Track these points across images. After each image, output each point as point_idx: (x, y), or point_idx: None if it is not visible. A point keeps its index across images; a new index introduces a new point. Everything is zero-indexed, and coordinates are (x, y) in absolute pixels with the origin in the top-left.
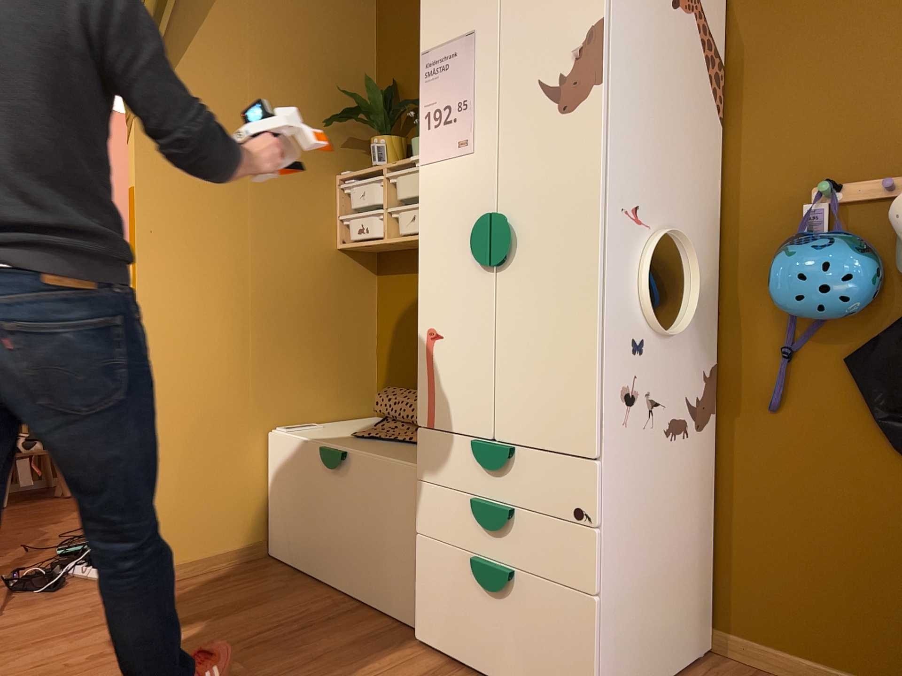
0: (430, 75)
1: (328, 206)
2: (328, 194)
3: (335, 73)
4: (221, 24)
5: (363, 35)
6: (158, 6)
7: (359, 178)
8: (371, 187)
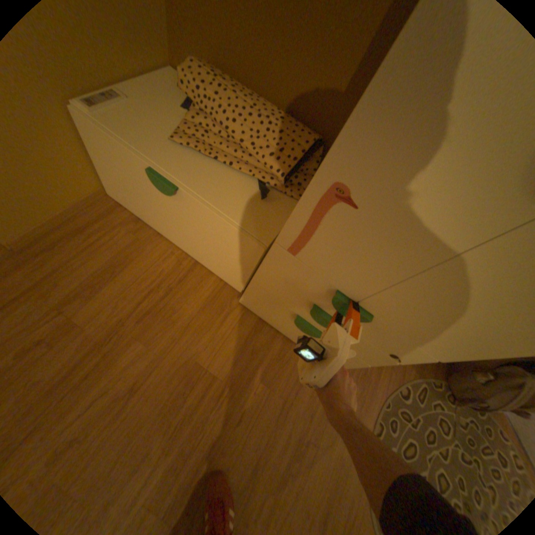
0: None
1: None
2: None
3: None
4: None
5: None
6: None
7: None
8: None
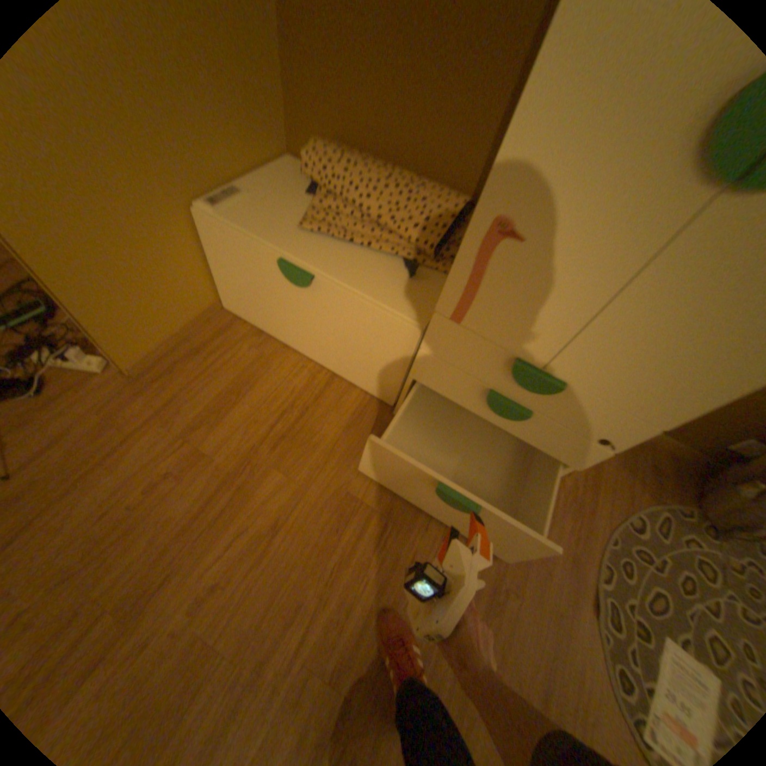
0: None
1: None
2: None
3: None
4: None
5: None
6: None
7: None
8: None
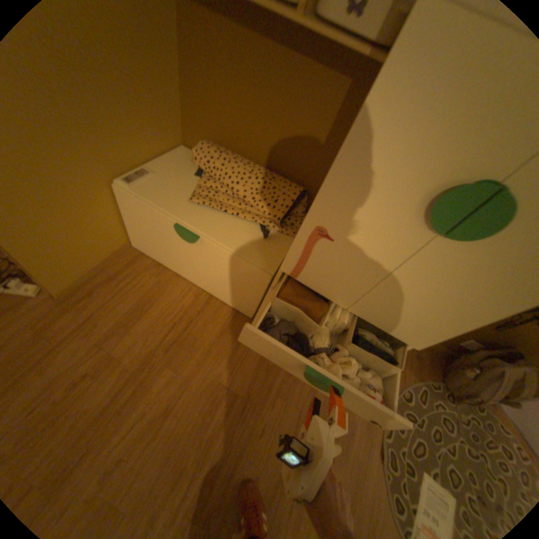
0: None
1: None
2: None
3: None
4: None
5: None
6: None
7: None
8: None
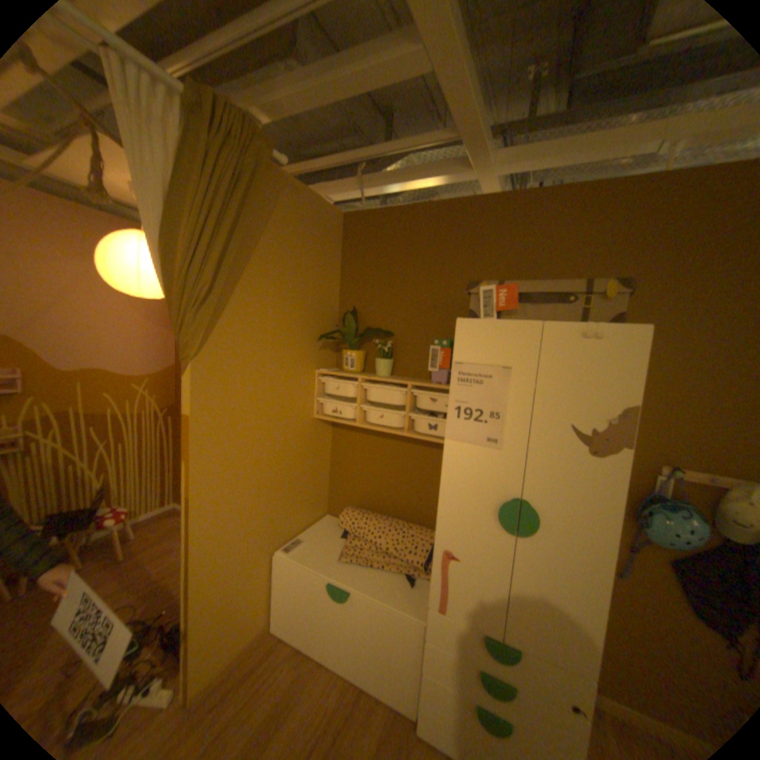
0: (462, 380)
1: (310, 391)
2: (311, 383)
3: (318, 300)
4: (253, 273)
5: (333, 271)
6: (214, 269)
7: (337, 378)
8: (347, 387)
